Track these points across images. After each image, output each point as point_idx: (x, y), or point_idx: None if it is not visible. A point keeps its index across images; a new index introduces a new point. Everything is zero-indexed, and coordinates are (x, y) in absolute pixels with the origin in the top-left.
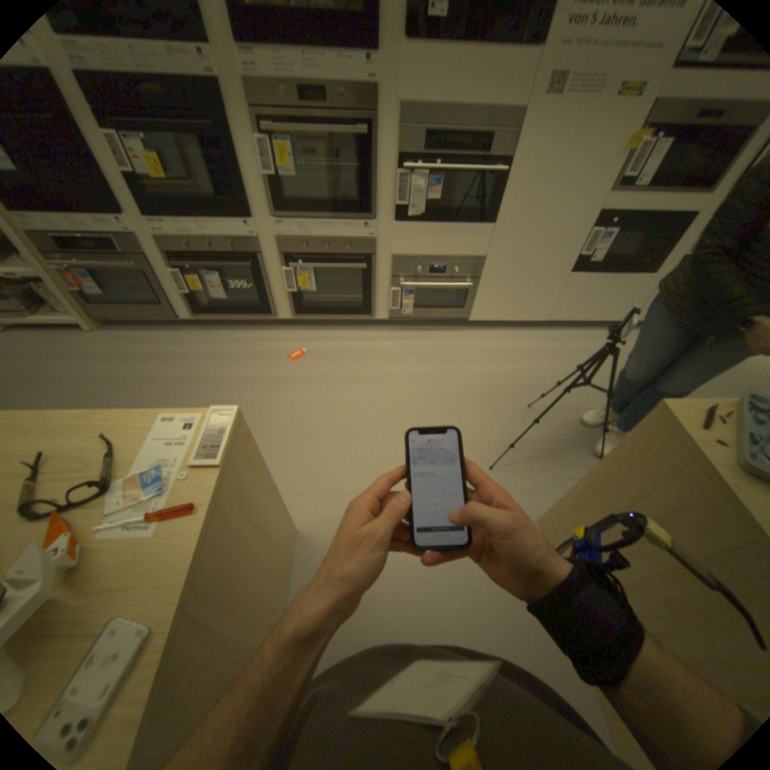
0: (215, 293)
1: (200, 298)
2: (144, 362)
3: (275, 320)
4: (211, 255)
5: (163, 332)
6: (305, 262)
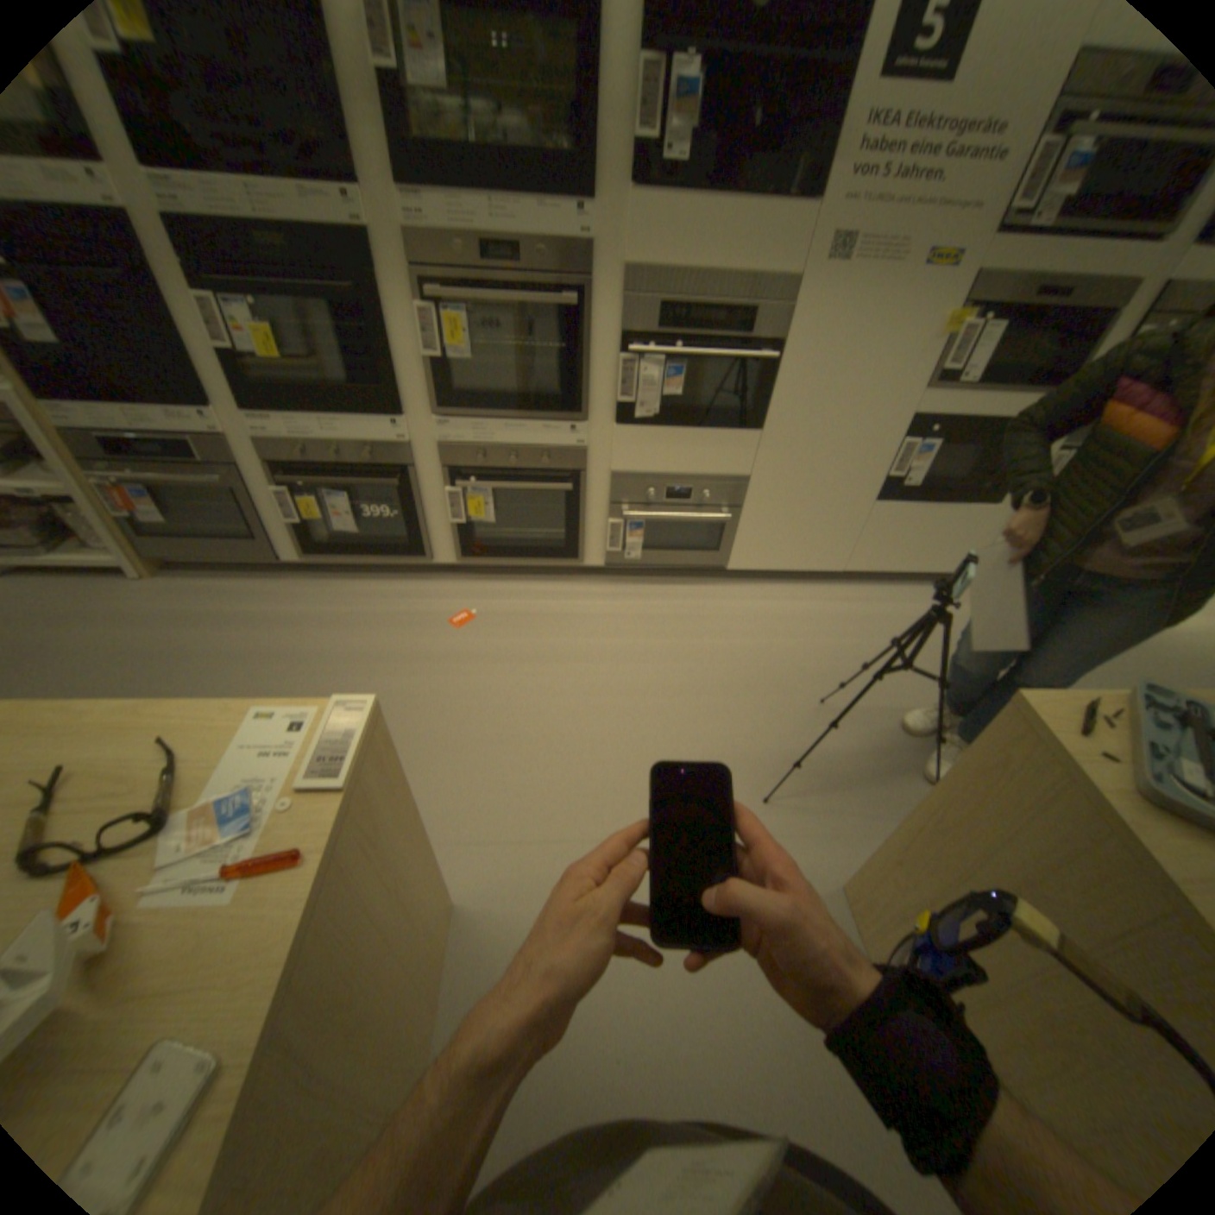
0: (339, 524)
1: (316, 531)
2: (220, 629)
3: (431, 566)
4: (338, 469)
5: (253, 582)
6: (480, 480)
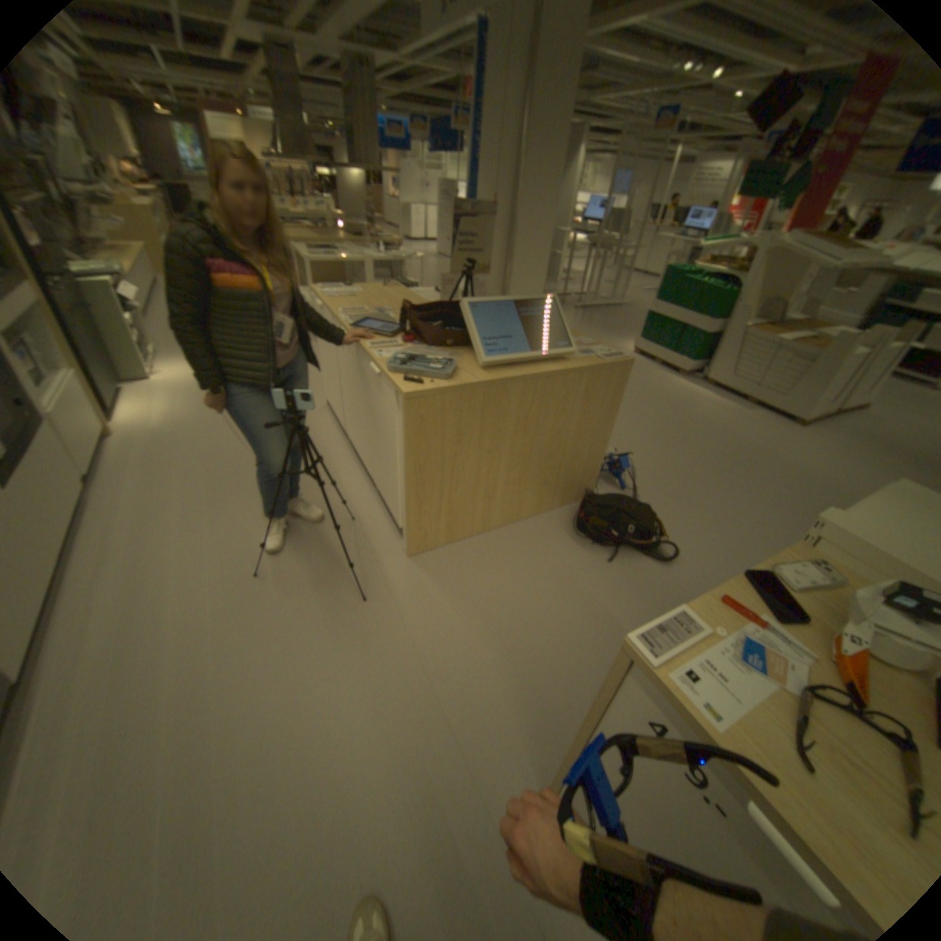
0: None
1: None
2: None
3: None
4: None
5: None
6: None
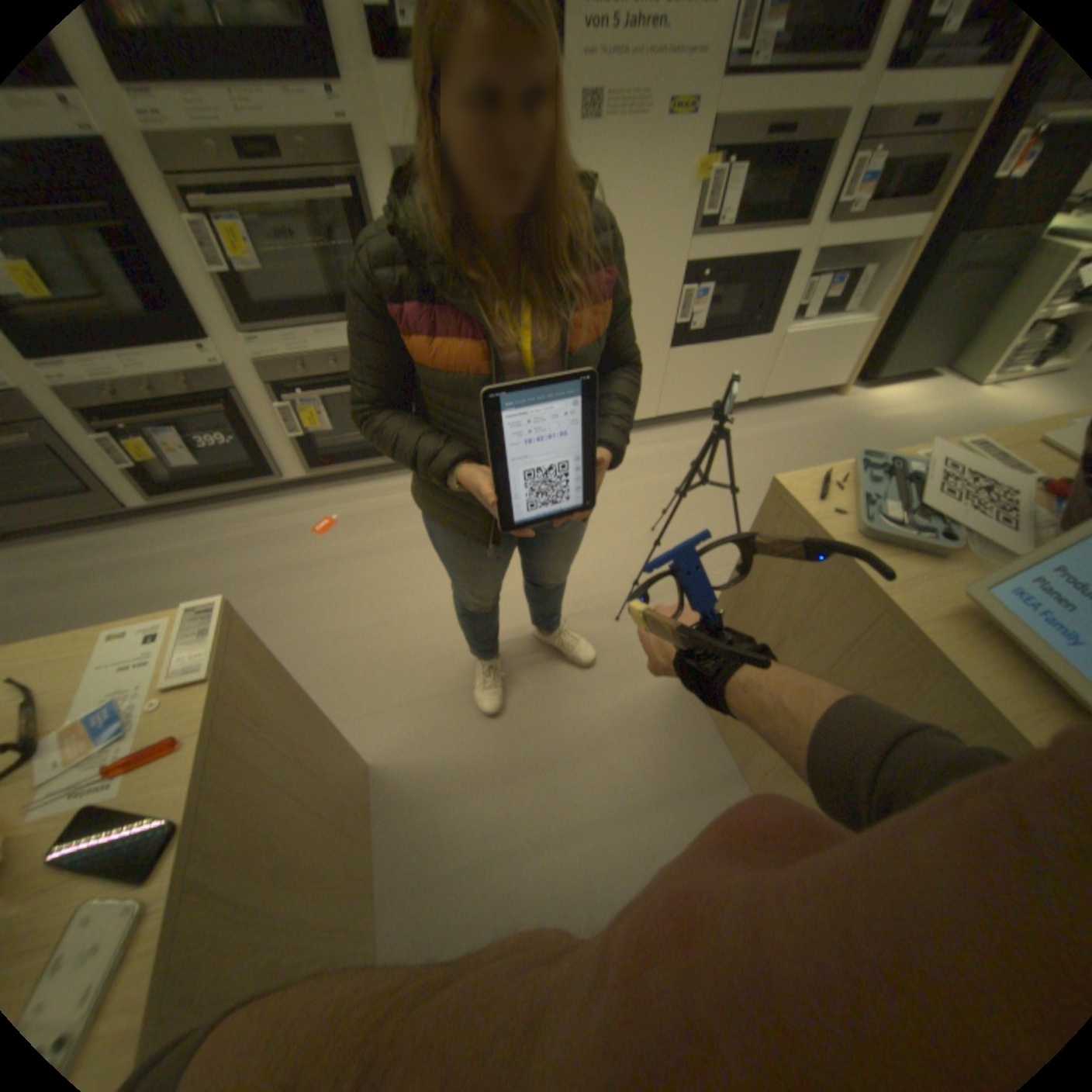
0: (179, 459)
1: (155, 470)
2: (82, 583)
3: (283, 483)
4: (157, 403)
5: (106, 533)
6: (307, 390)
